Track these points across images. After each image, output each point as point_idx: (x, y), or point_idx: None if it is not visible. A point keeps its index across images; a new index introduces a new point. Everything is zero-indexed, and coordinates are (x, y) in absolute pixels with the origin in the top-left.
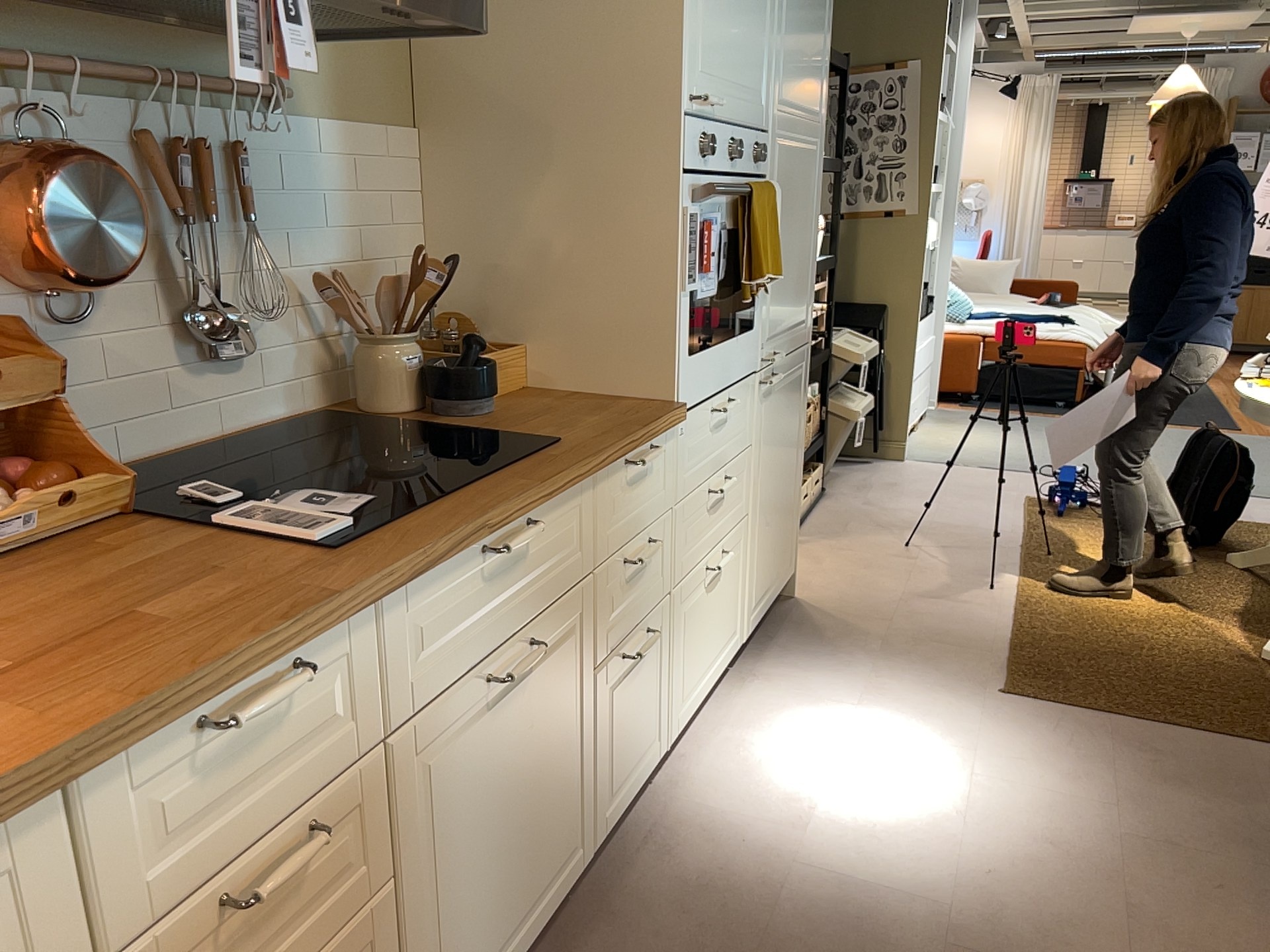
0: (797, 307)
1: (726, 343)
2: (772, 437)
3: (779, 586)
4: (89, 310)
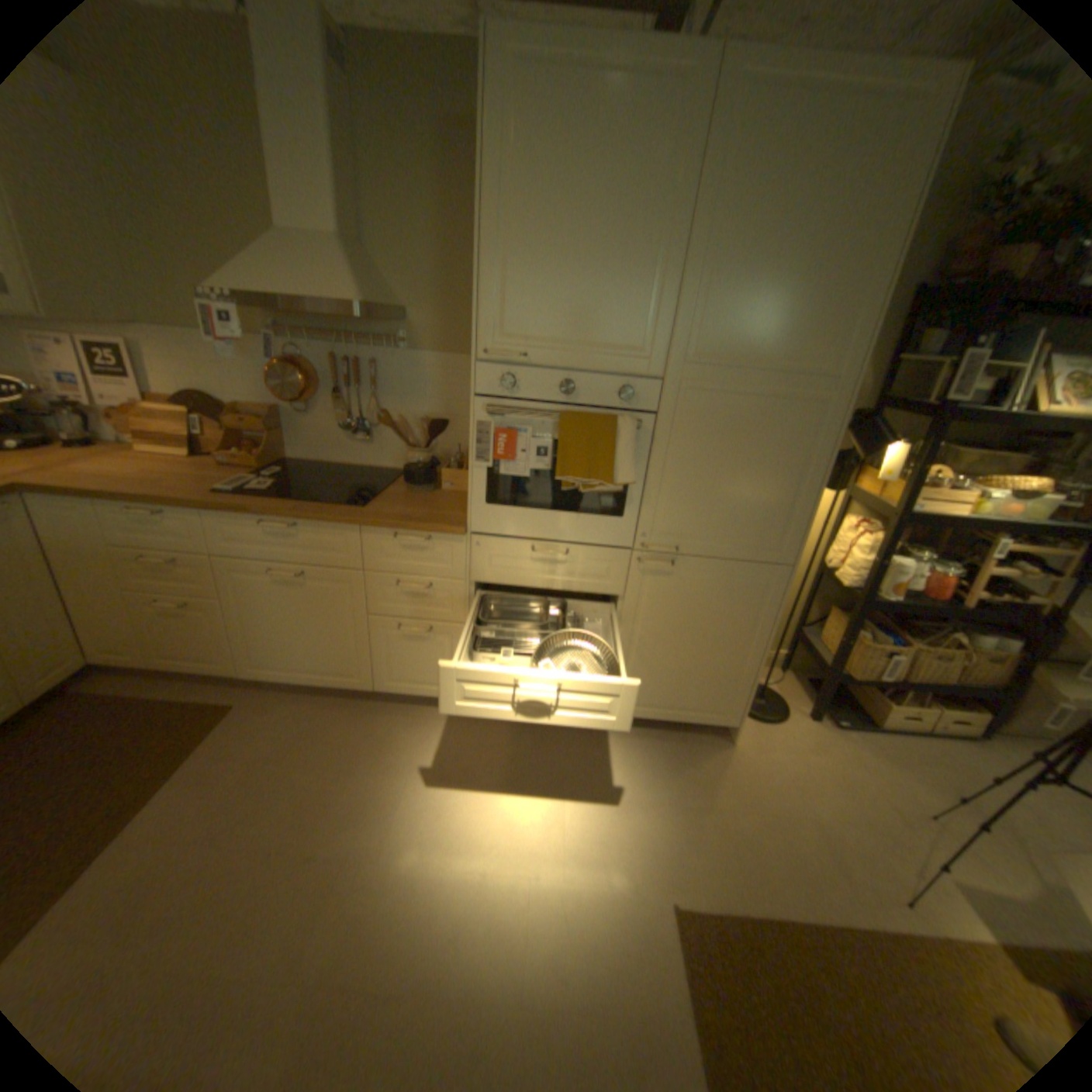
0: (743, 527)
1: (556, 513)
2: (667, 606)
3: (689, 718)
4: (310, 410)
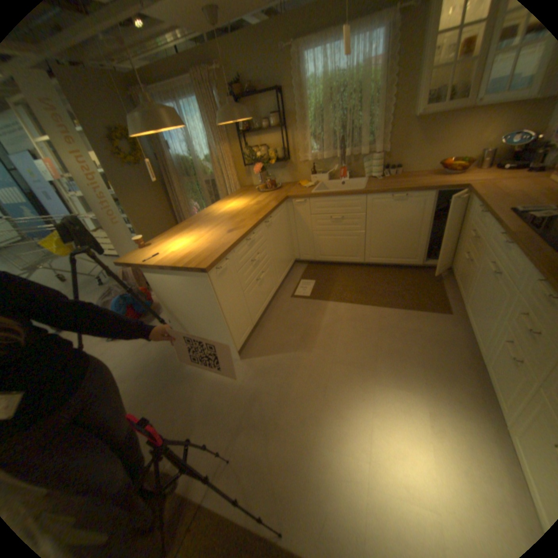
0: None
1: None
2: None
3: None
4: None
